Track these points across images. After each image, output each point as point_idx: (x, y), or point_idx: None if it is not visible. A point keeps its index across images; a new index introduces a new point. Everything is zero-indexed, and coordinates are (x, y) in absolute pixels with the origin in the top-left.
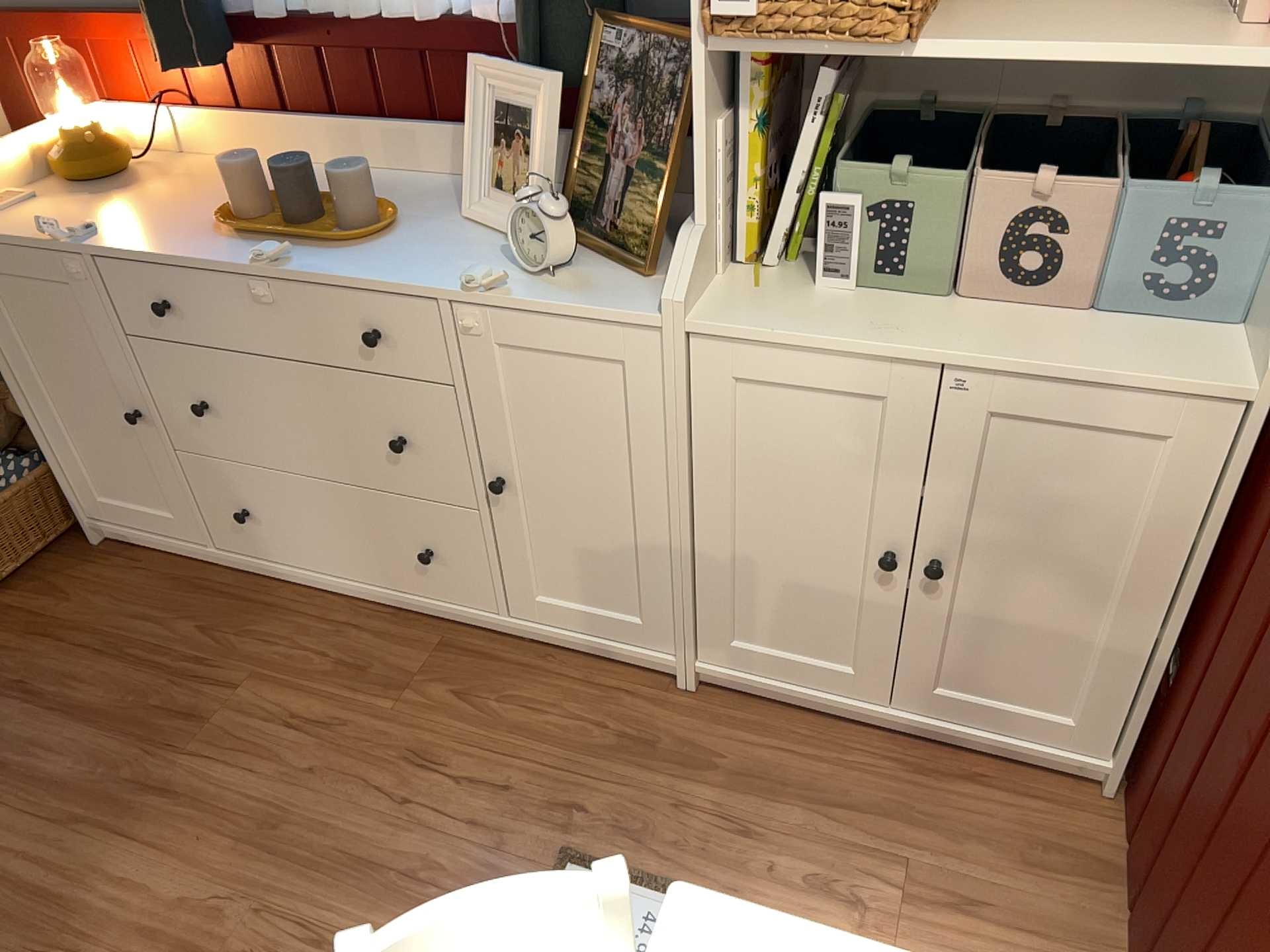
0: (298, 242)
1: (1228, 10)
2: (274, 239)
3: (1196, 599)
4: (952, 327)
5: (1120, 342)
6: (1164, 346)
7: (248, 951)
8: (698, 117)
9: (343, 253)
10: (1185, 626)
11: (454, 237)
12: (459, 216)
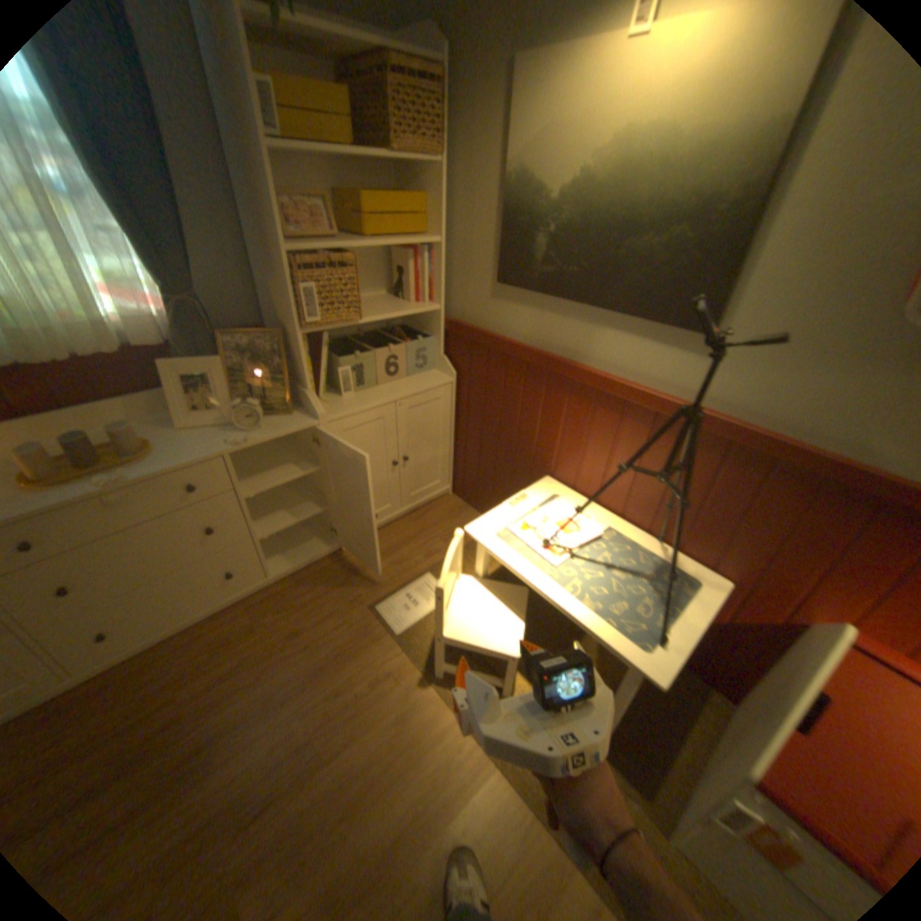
0: (96, 472)
1: (394, 297)
2: (76, 478)
3: (456, 432)
4: (387, 391)
5: (420, 380)
6: (428, 378)
7: (318, 730)
8: (299, 354)
9: (137, 463)
10: (455, 440)
11: (180, 437)
12: (165, 430)
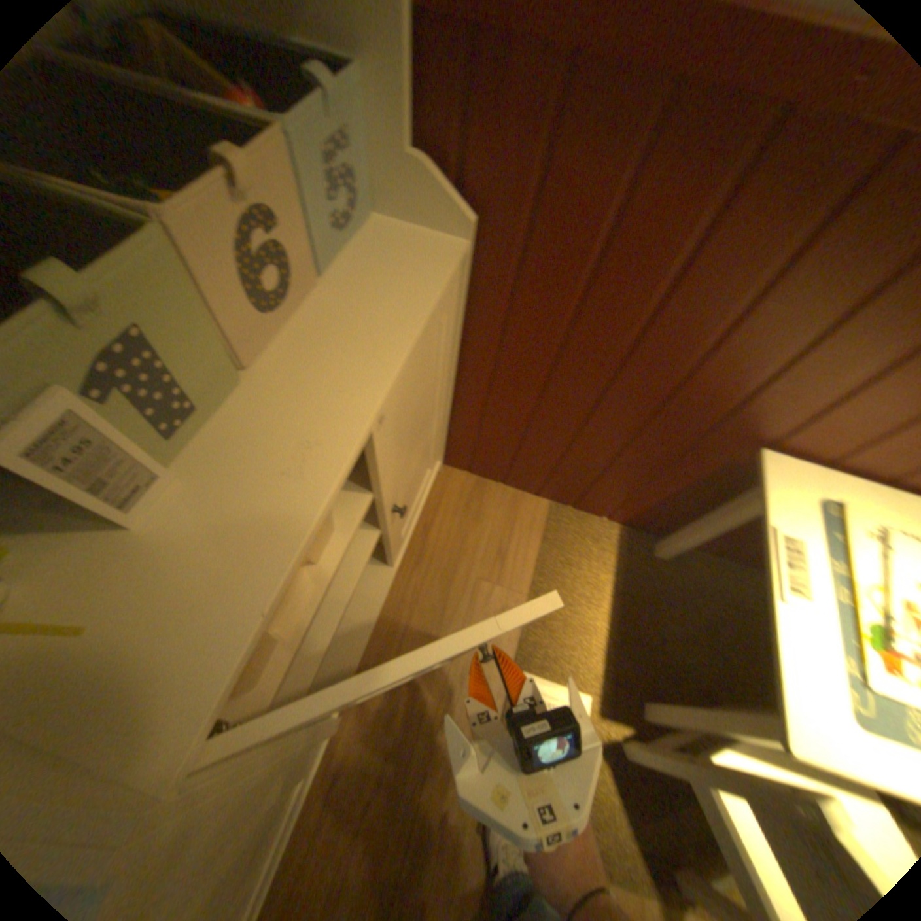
0: None
1: None
2: None
3: (461, 371)
4: (313, 386)
5: (379, 276)
6: (392, 255)
7: None
8: None
9: None
10: (458, 386)
11: None
12: None
